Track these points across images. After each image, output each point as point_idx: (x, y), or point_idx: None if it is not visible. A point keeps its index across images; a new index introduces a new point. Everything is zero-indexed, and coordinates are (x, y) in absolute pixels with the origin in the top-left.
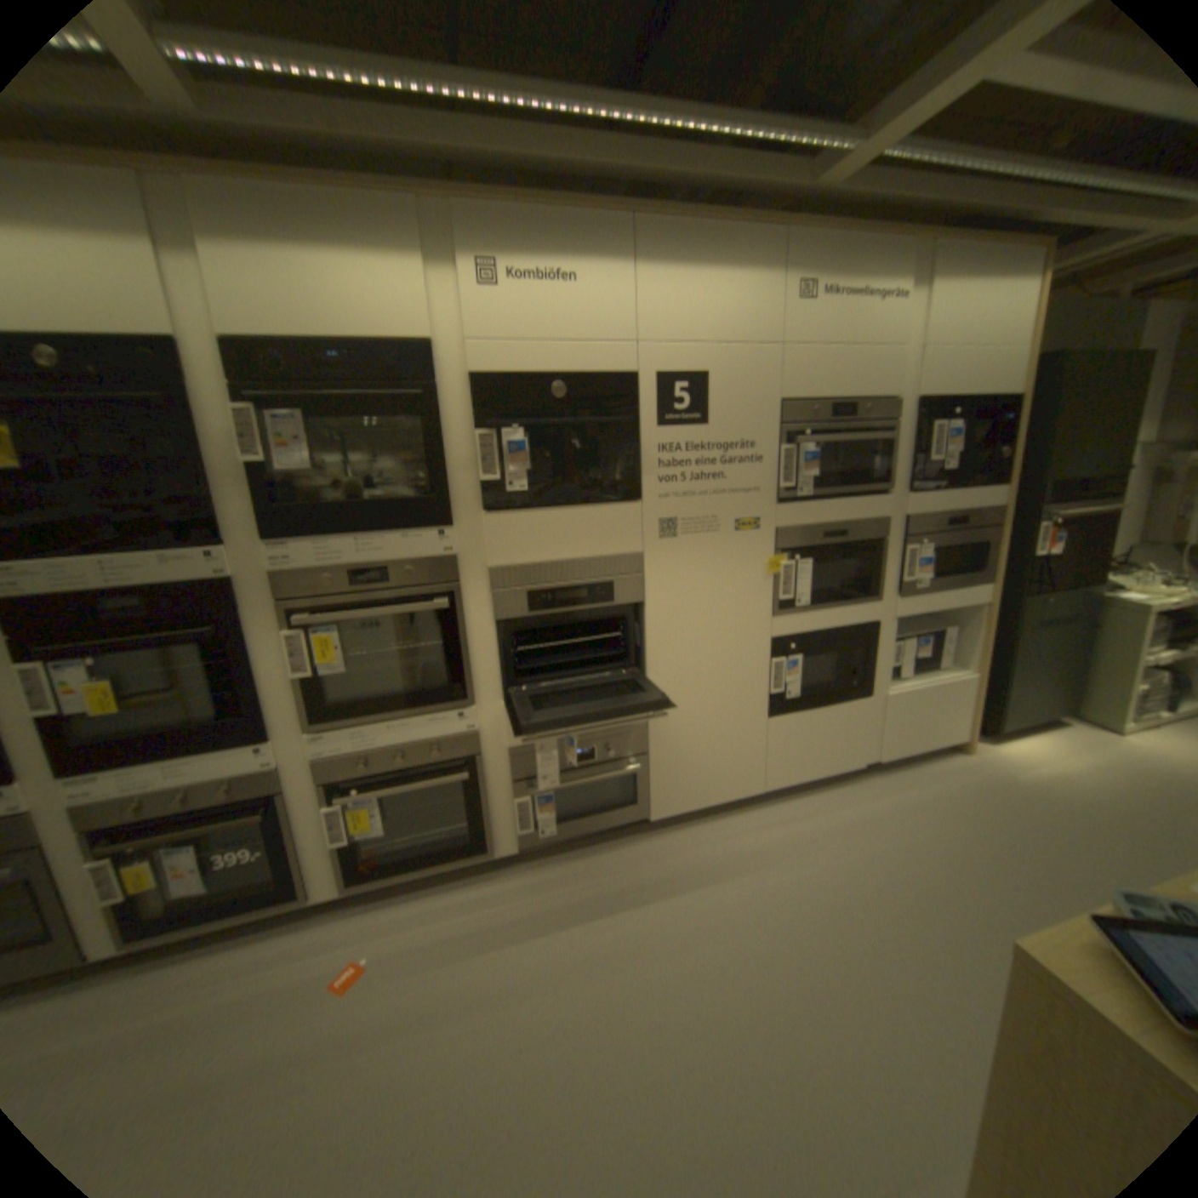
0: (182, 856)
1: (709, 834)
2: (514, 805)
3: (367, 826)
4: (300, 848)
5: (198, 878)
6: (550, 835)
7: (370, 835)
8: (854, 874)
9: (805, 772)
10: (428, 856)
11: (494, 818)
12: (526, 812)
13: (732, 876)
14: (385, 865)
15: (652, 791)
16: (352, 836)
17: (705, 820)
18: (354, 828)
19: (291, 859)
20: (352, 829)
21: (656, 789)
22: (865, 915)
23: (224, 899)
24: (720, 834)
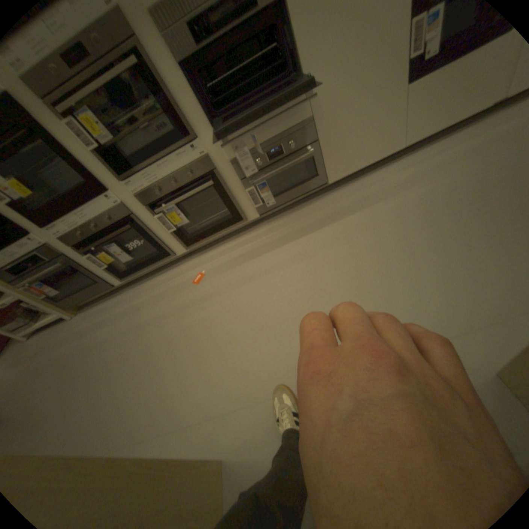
0: (113, 246)
1: (366, 181)
2: (246, 191)
3: (179, 218)
4: (158, 234)
5: (126, 253)
6: (272, 203)
7: (183, 222)
8: (469, 177)
9: (438, 122)
10: (216, 226)
11: (240, 201)
12: (254, 194)
13: (380, 199)
14: (200, 233)
15: (326, 164)
16: (175, 224)
17: (364, 174)
18: (174, 220)
19: (157, 239)
20: (173, 221)
21: (328, 162)
22: (473, 199)
23: (146, 258)
24: (373, 179)
